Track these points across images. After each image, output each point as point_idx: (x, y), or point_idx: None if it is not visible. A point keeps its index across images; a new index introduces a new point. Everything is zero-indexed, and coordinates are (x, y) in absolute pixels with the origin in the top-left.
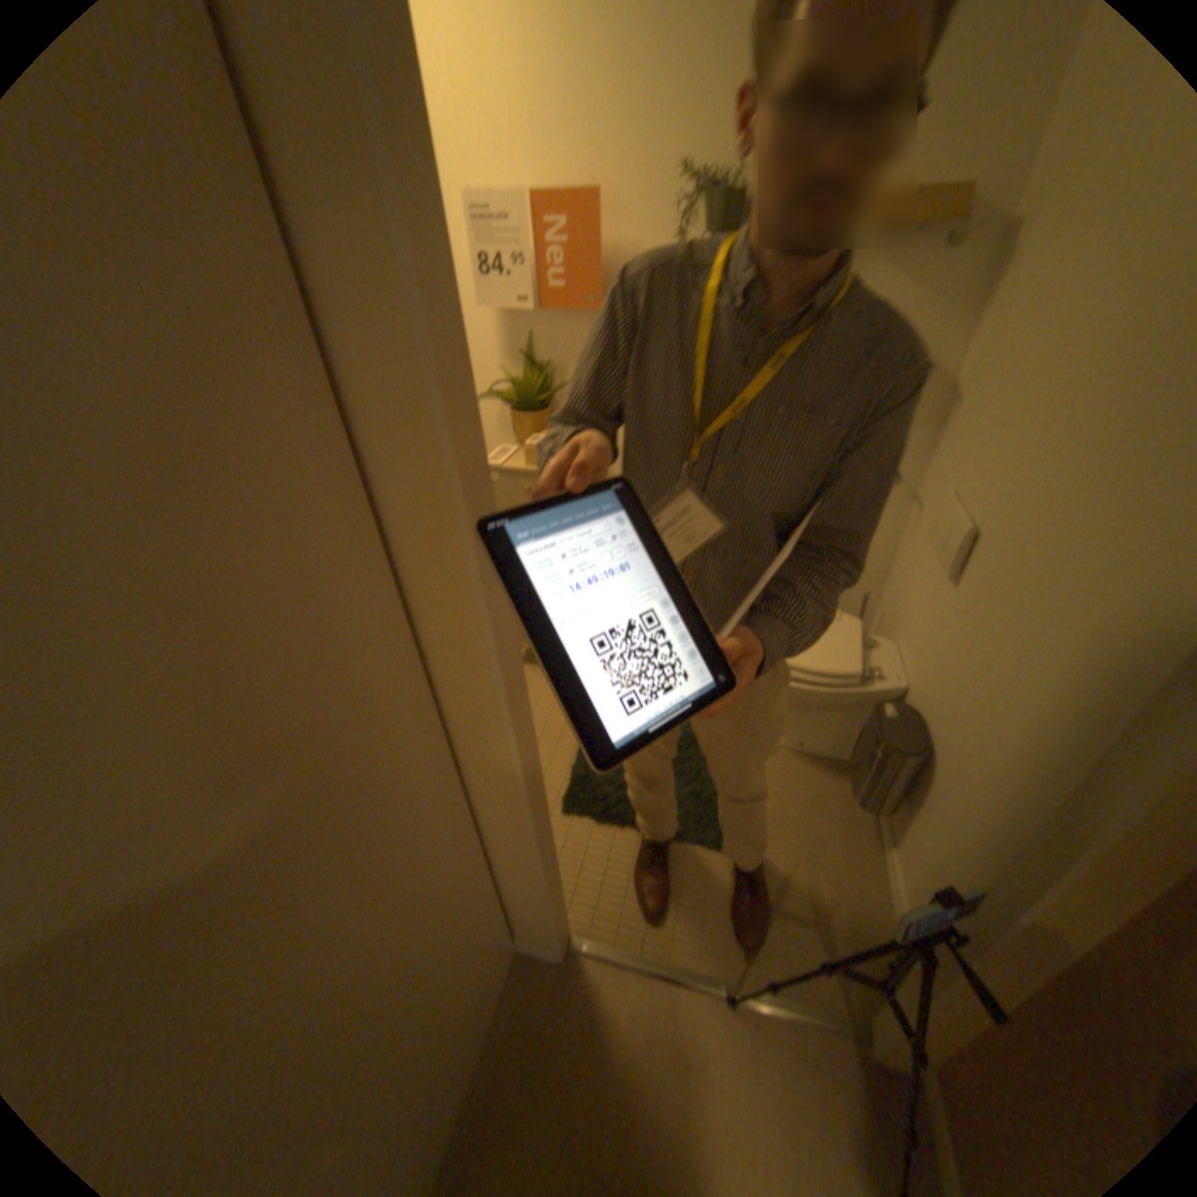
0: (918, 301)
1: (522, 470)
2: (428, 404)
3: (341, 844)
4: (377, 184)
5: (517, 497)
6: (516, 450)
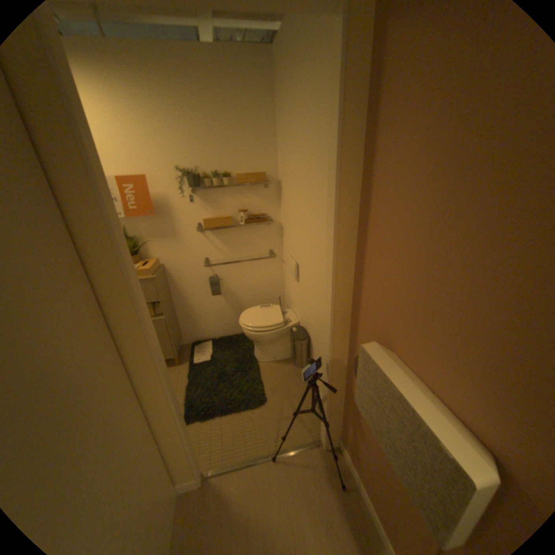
0: (262, 203)
1: None
2: (107, 245)
3: (95, 411)
4: (86, 185)
5: None
6: None
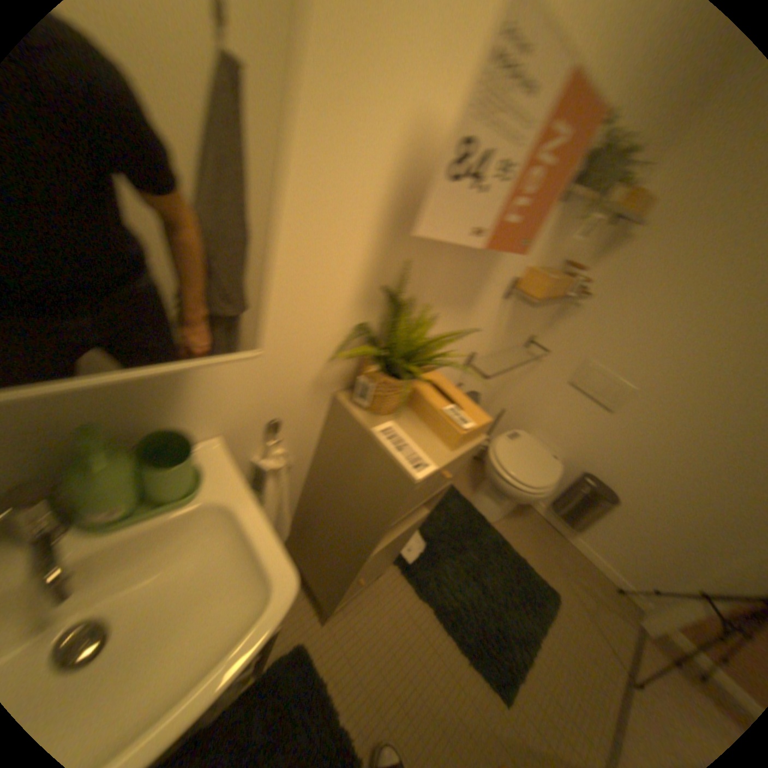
0: (589, 252)
1: (454, 457)
2: None
3: None
4: None
5: (430, 486)
6: (393, 422)
